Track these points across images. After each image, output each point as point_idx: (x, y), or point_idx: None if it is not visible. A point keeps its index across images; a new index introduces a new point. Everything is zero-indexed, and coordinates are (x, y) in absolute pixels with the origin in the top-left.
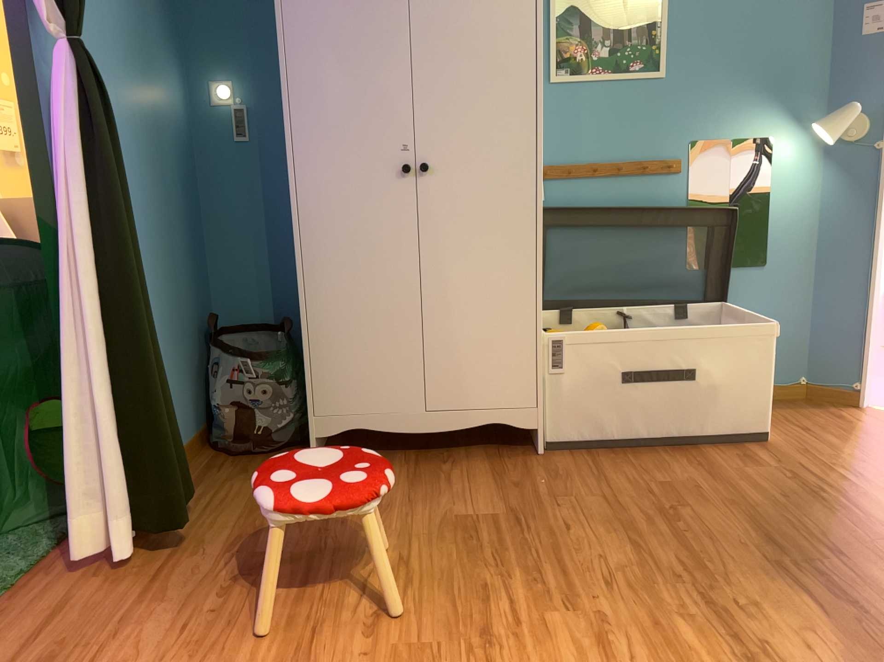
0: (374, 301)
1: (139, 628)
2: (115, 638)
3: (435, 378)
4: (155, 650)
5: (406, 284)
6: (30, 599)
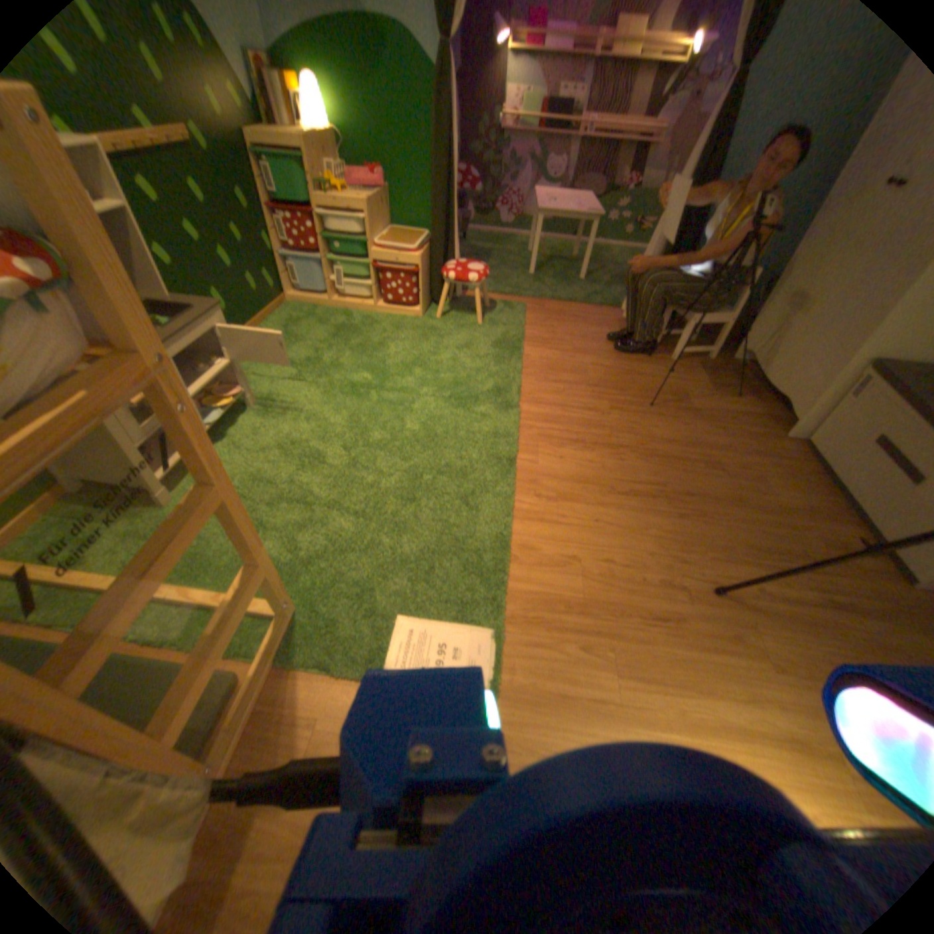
0: (803, 283)
1: (589, 329)
2: (583, 326)
3: (795, 355)
4: (579, 332)
5: (821, 280)
6: (601, 312)
